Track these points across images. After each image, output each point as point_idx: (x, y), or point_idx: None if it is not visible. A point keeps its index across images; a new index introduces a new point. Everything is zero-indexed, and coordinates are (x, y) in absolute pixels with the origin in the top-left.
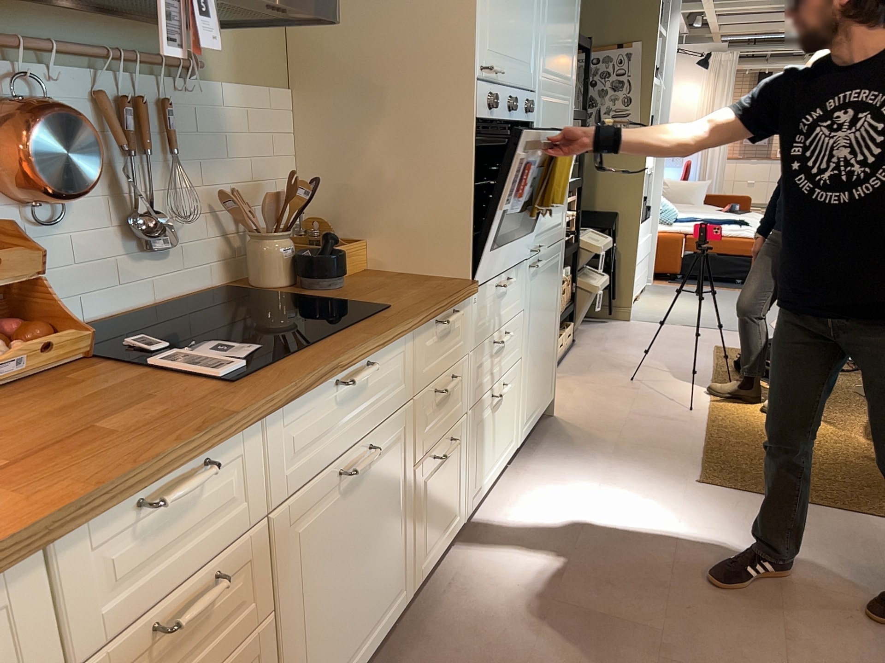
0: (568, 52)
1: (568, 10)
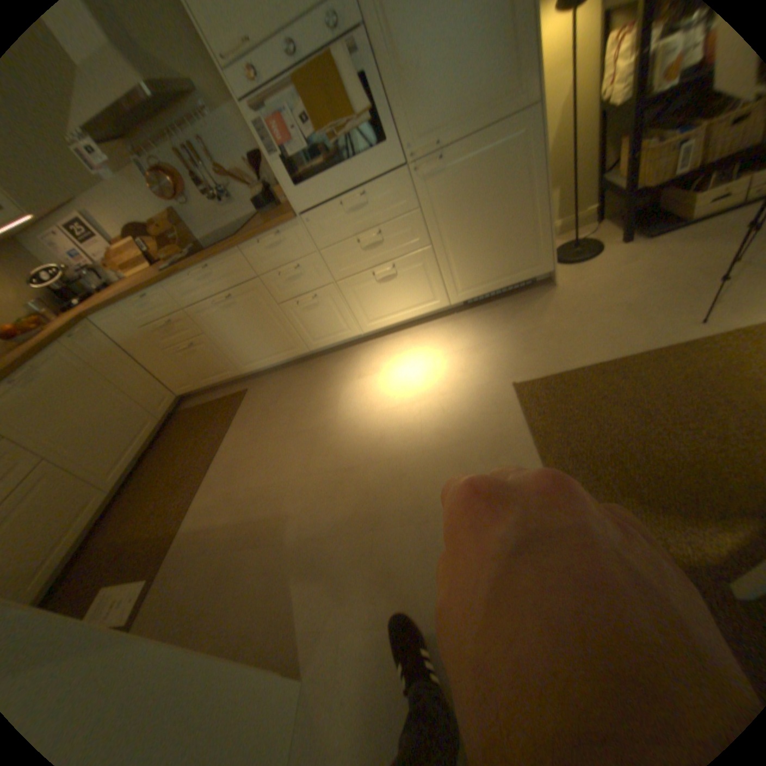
0: None
1: None
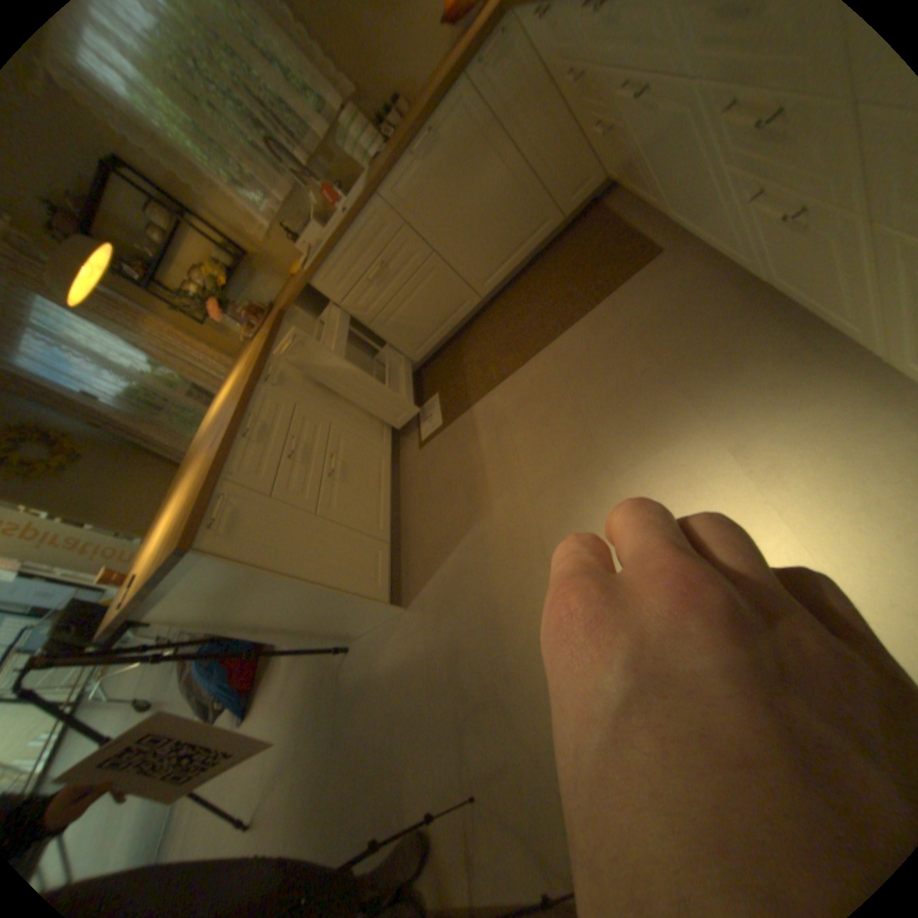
0: None
1: None
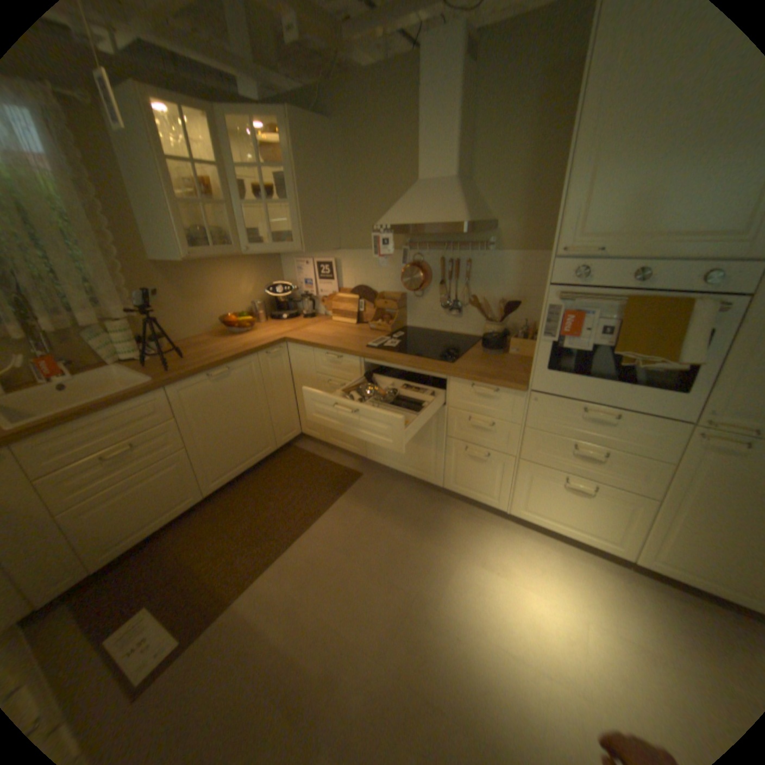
0: None
1: None
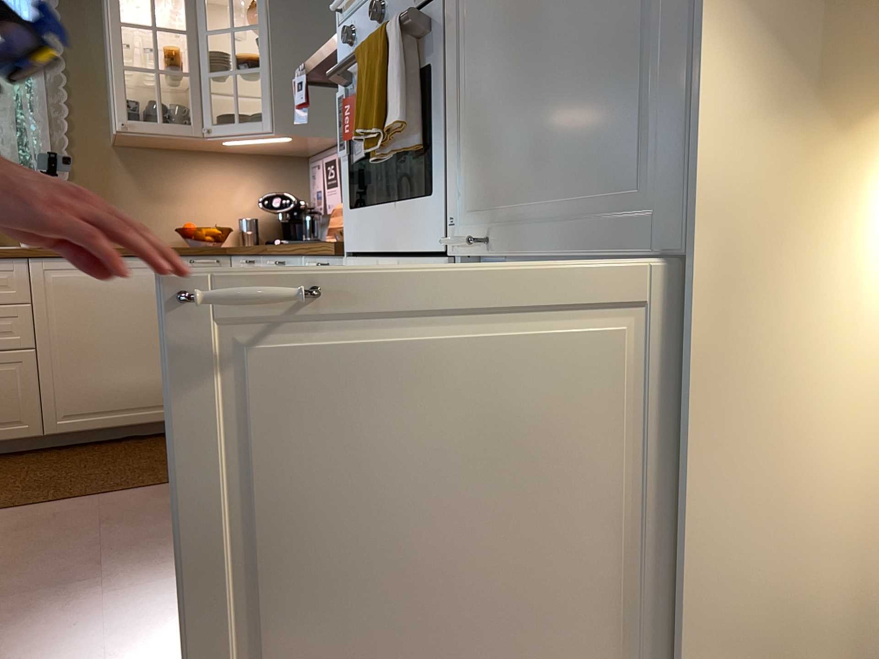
0: None
1: None
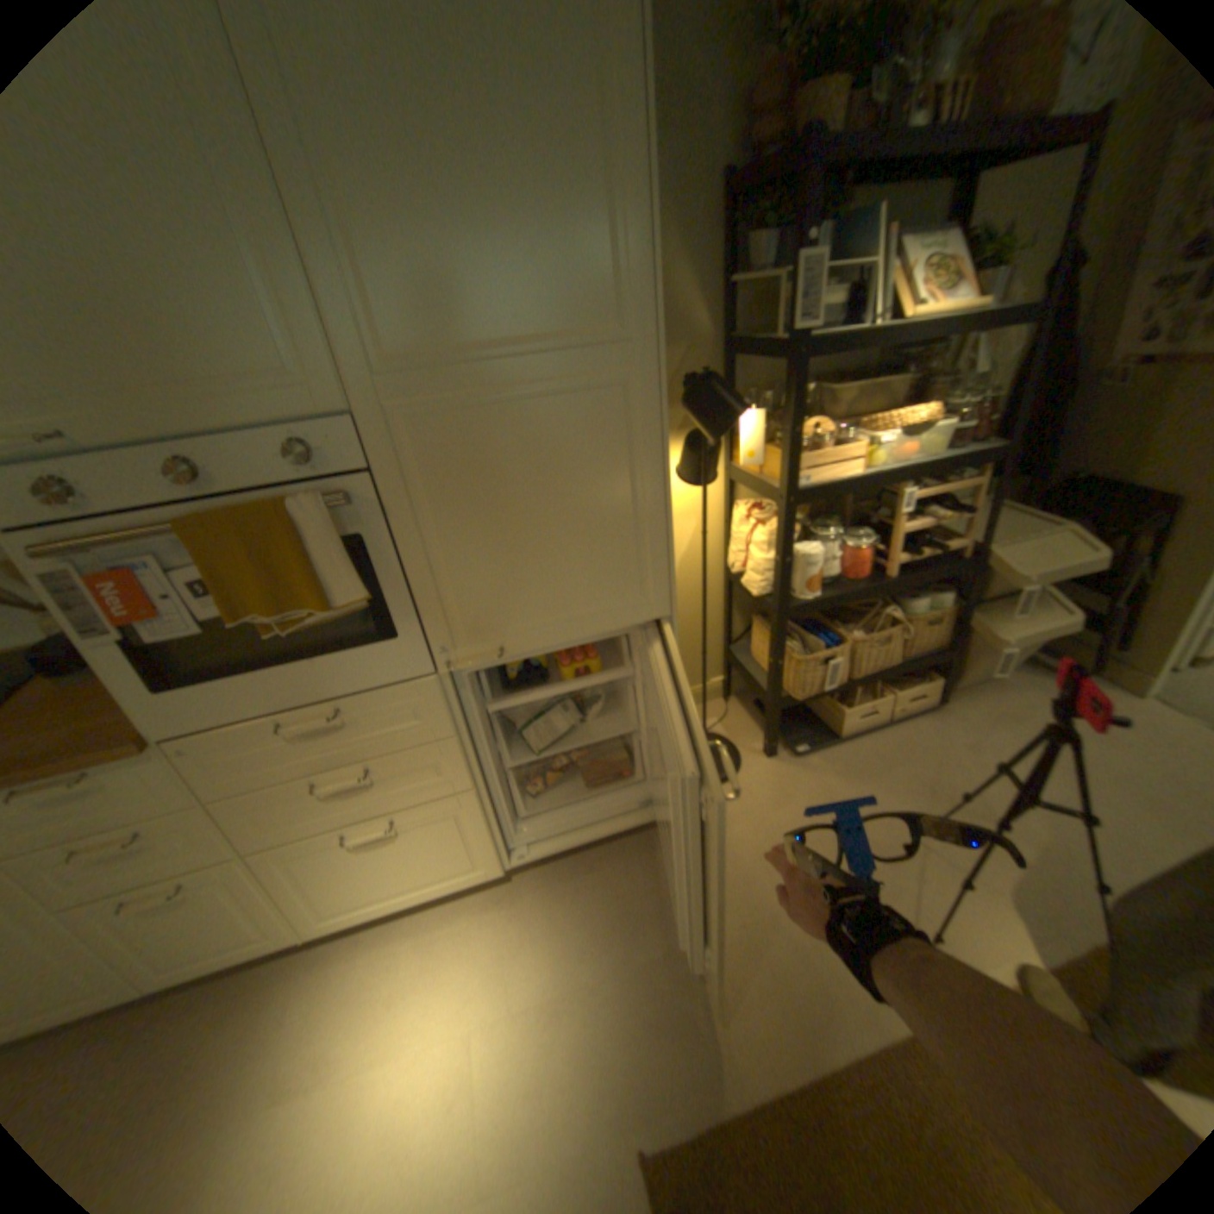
0: (560, 269)
1: (520, 163)
